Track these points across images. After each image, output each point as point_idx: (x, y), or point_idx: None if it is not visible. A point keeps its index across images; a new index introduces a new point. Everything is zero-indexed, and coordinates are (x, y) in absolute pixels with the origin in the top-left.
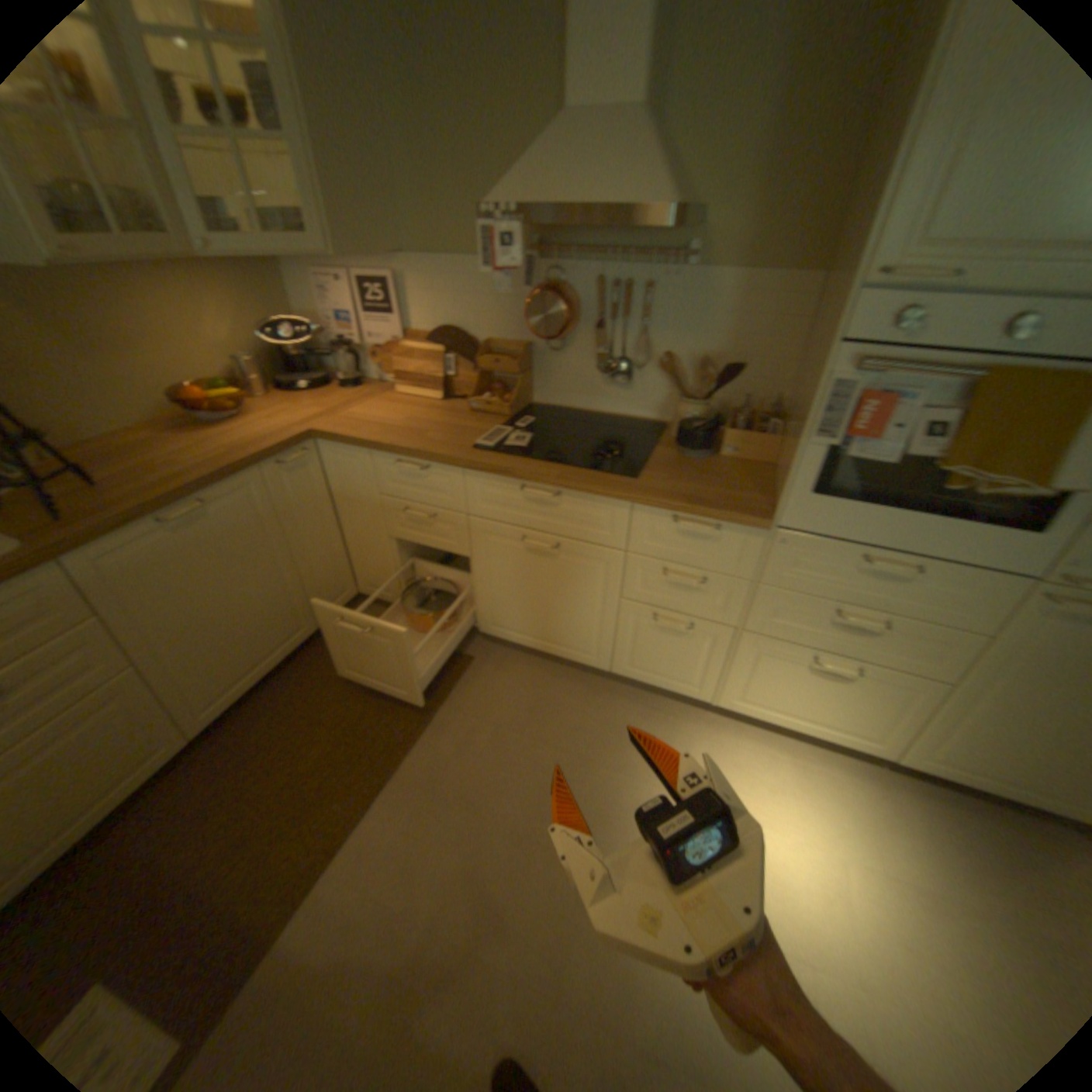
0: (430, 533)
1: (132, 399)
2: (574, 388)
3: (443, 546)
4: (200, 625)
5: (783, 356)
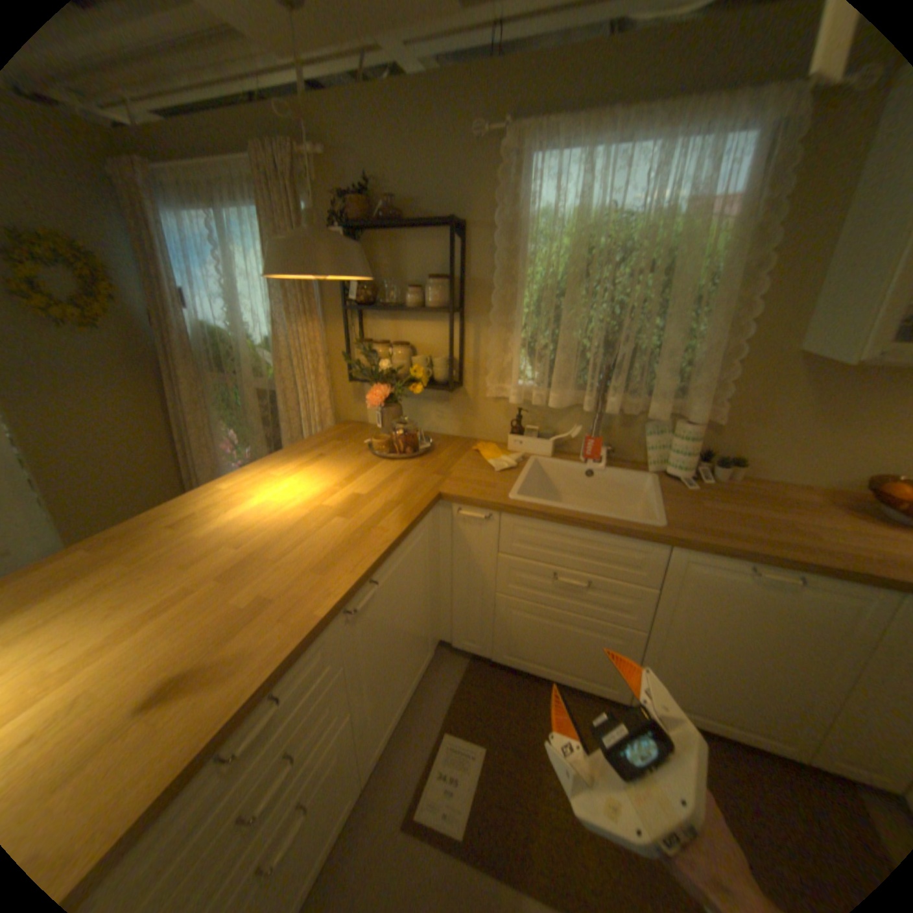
0: None
1: (840, 469)
2: None
3: None
4: (713, 656)
5: None
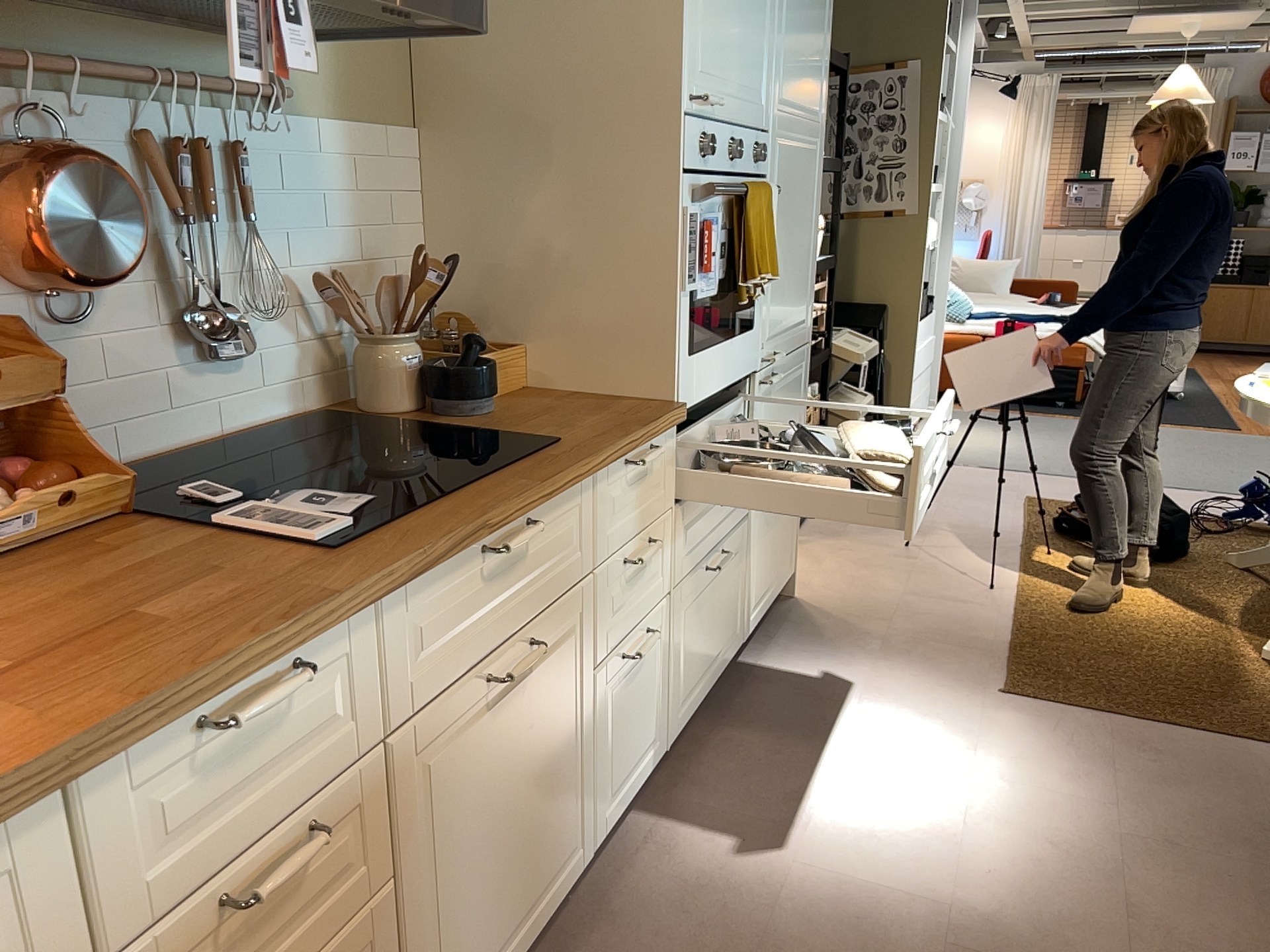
0: (290, 917)
1: None
2: (132, 403)
3: (326, 922)
4: None
5: (413, 250)
